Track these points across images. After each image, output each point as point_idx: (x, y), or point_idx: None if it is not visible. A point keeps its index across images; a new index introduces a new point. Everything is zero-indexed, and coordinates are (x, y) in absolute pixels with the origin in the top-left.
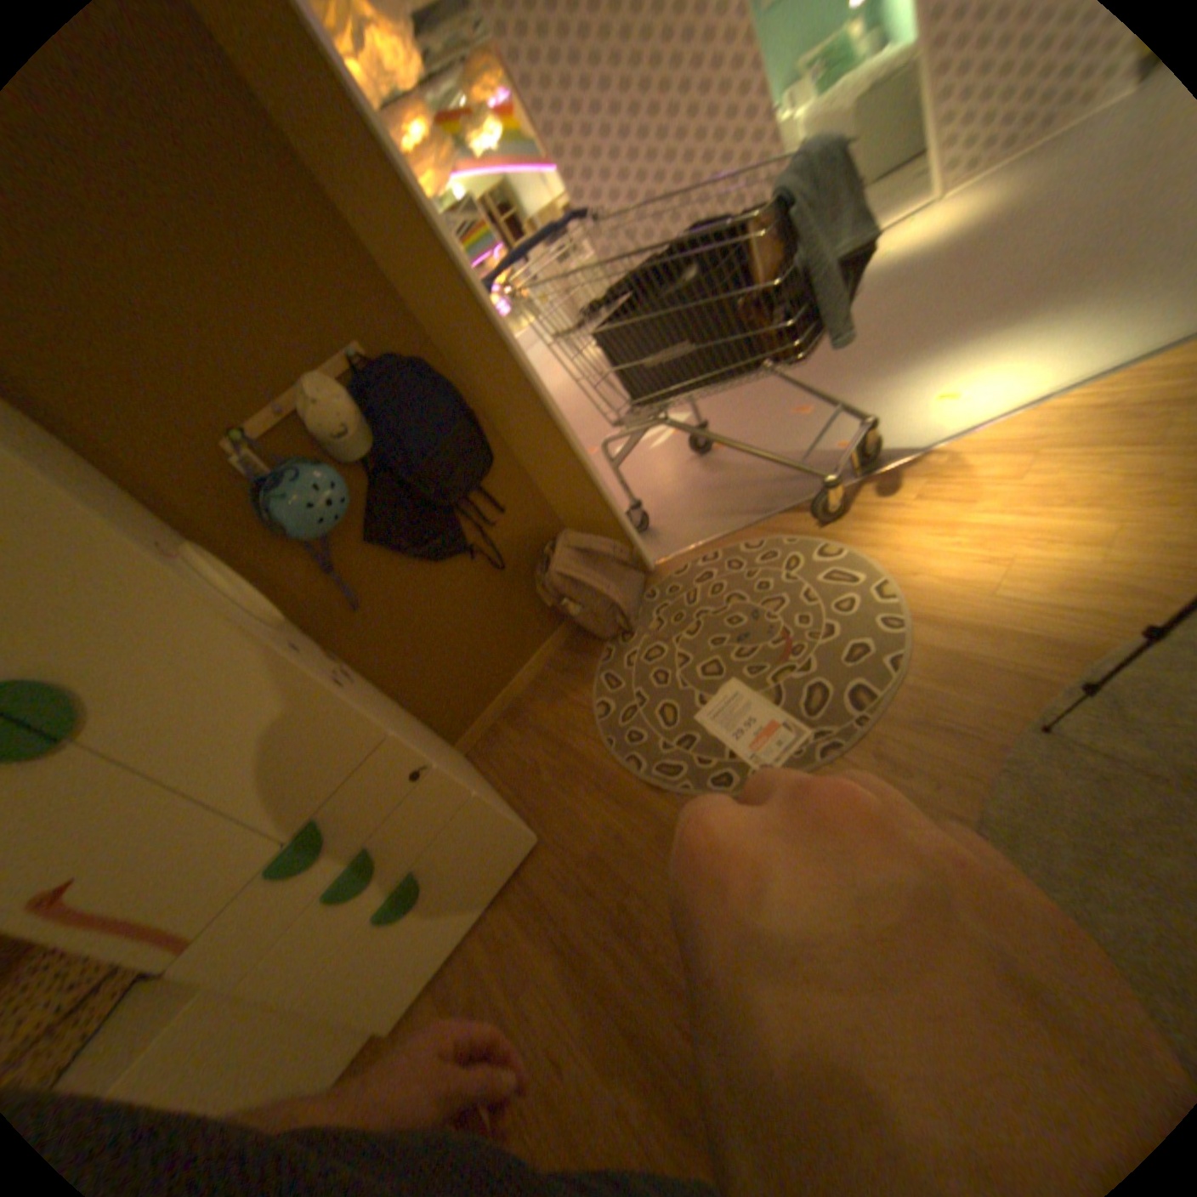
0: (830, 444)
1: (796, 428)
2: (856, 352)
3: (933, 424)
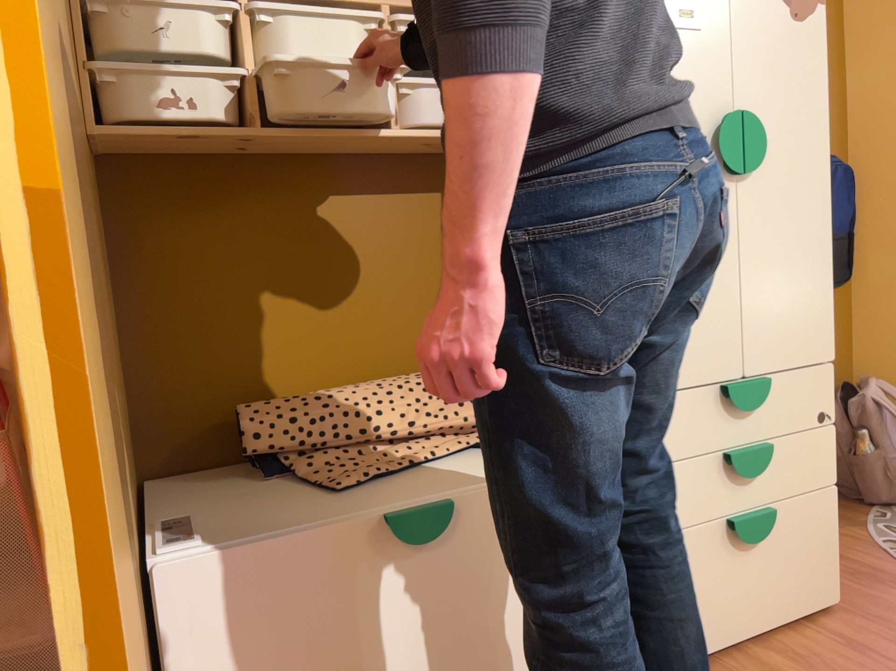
0: None
1: None
2: None
3: None
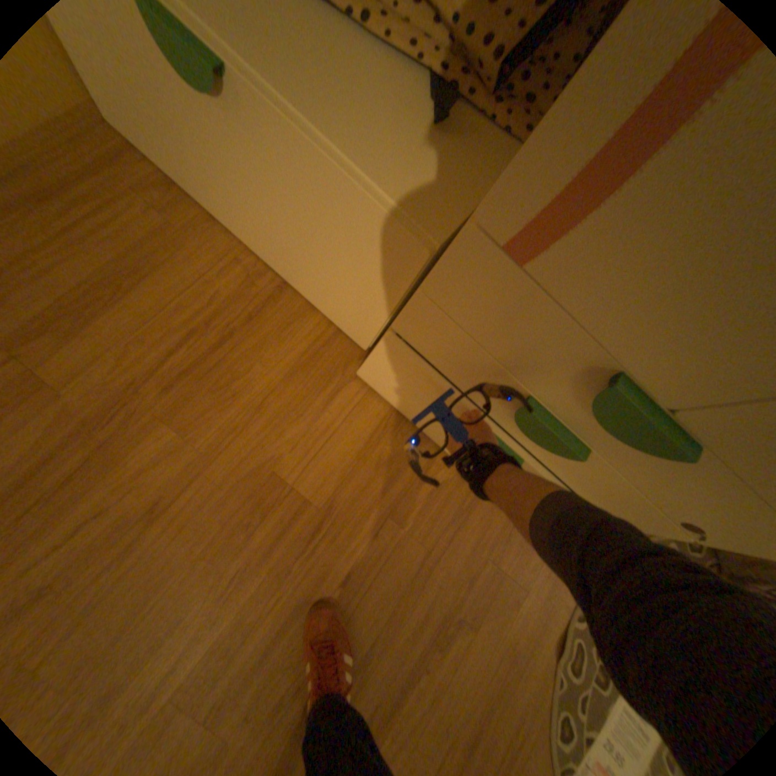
0: None
1: None
2: None
3: None
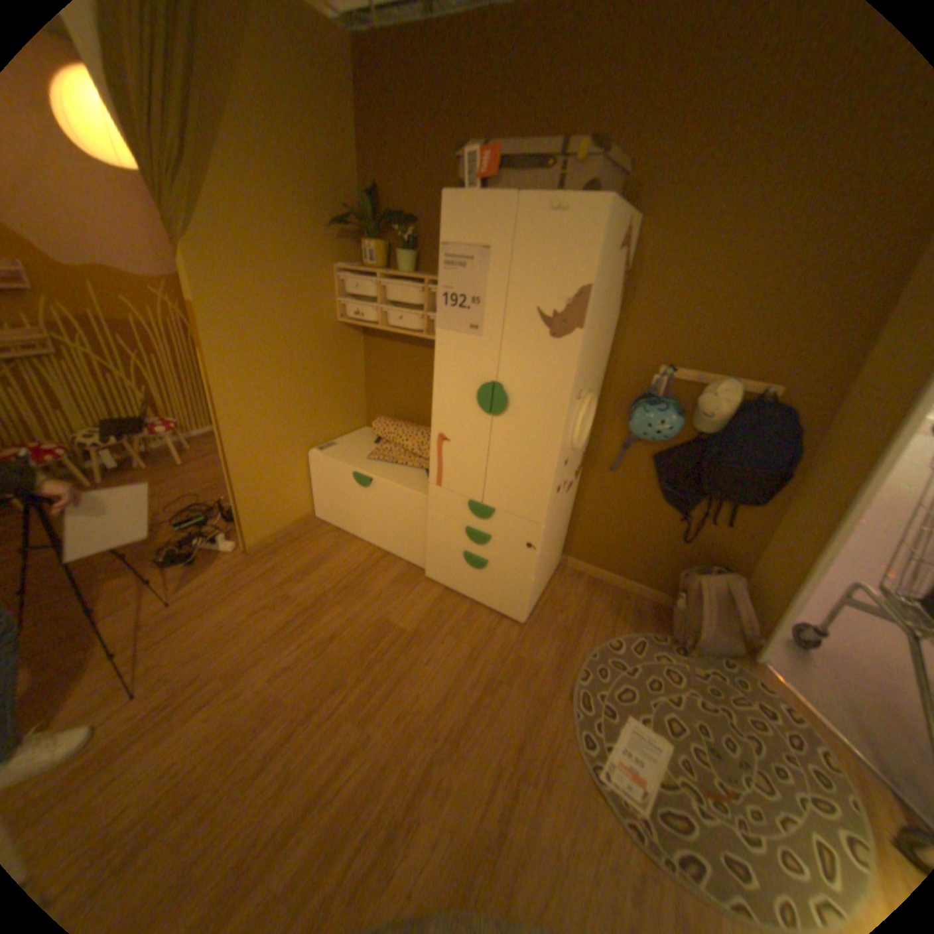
0: None
1: None
2: None
3: None
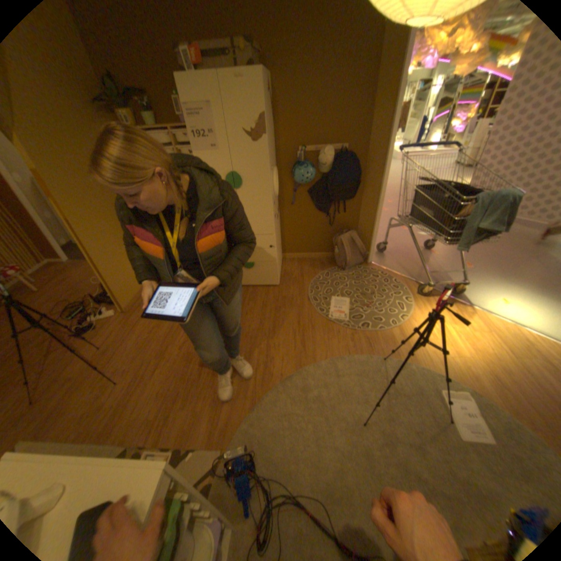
0: (455, 280)
1: (456, 268)
2: (513, 266)
3: (485, 303)
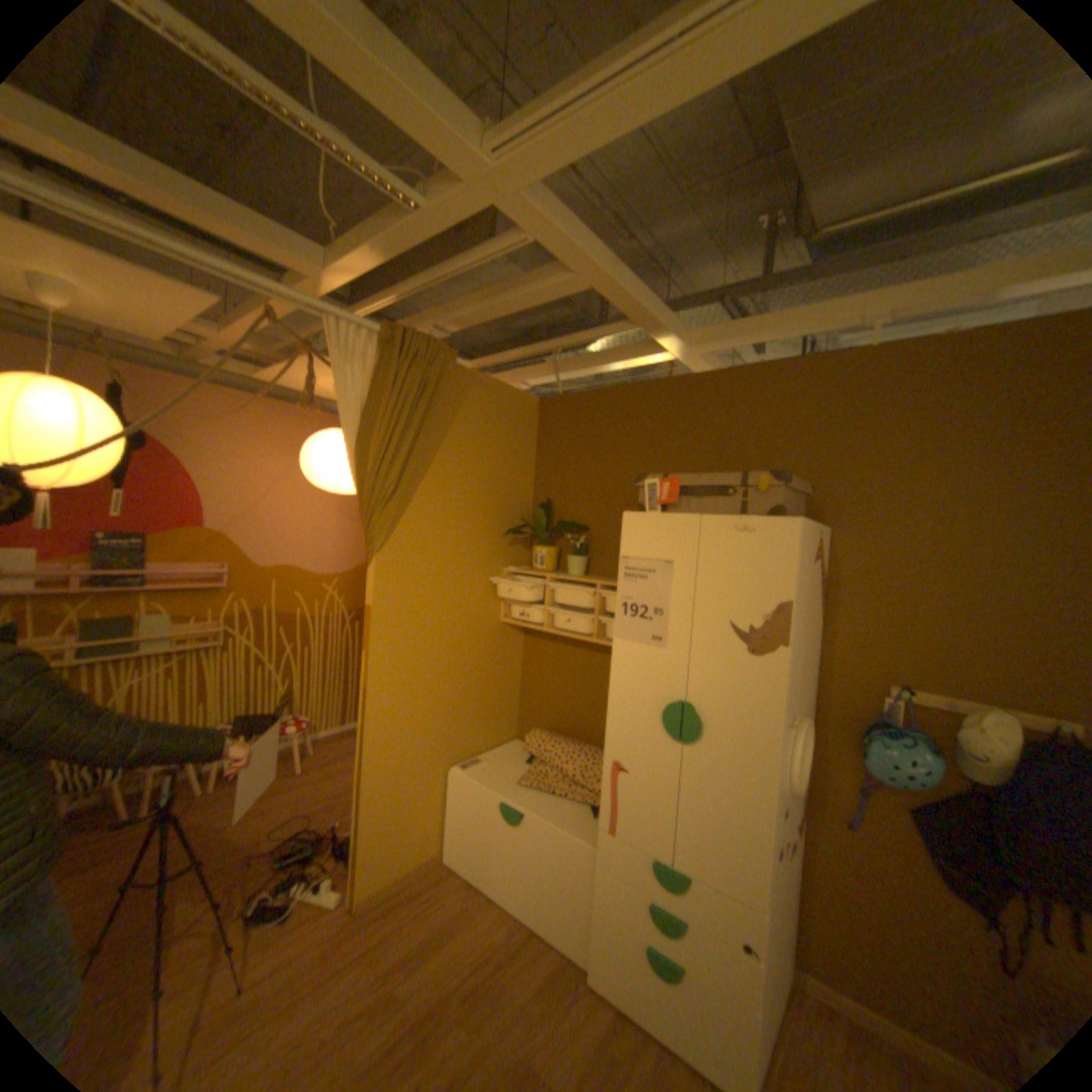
0: None
1: None
2: None
3: None
